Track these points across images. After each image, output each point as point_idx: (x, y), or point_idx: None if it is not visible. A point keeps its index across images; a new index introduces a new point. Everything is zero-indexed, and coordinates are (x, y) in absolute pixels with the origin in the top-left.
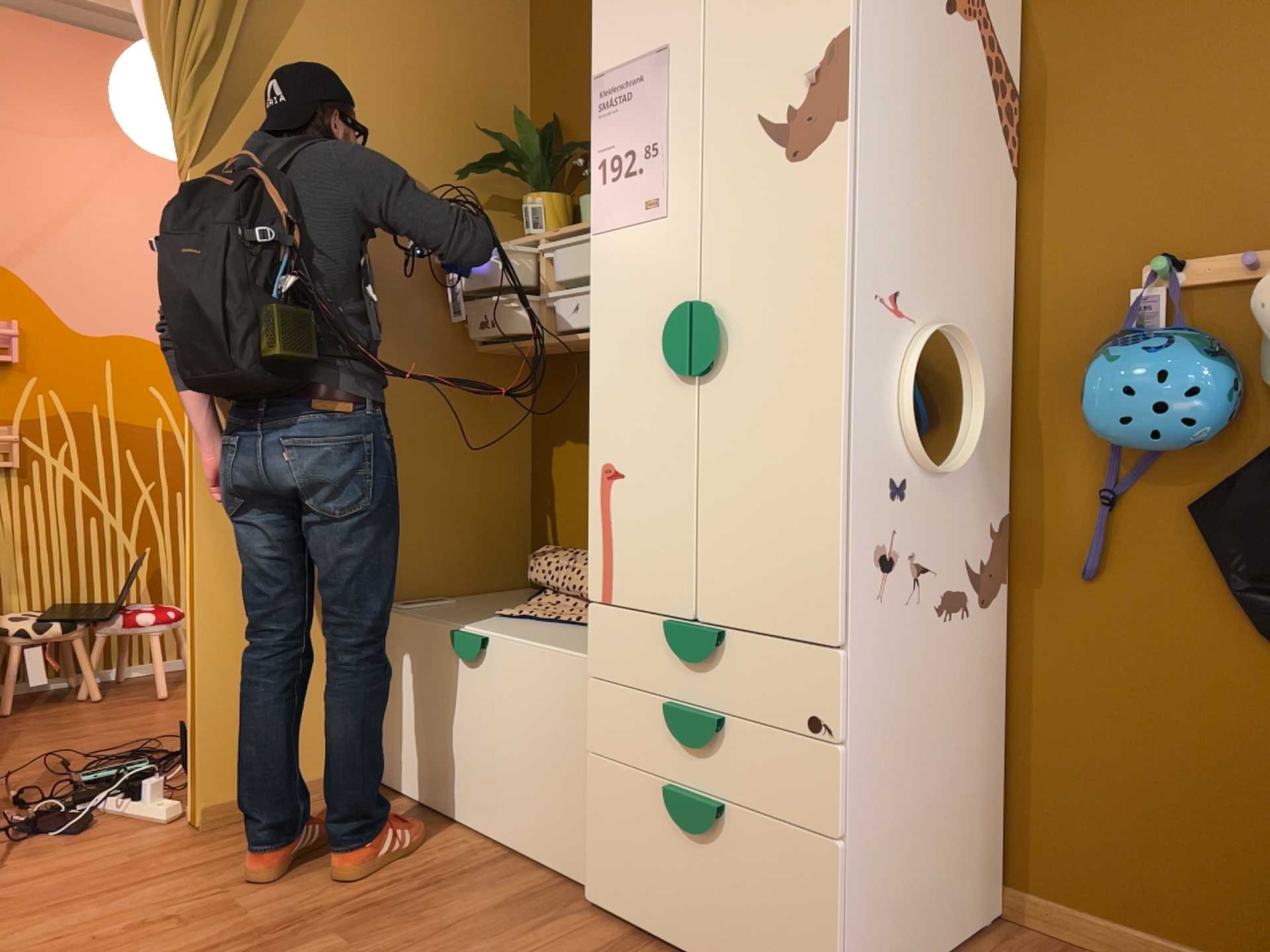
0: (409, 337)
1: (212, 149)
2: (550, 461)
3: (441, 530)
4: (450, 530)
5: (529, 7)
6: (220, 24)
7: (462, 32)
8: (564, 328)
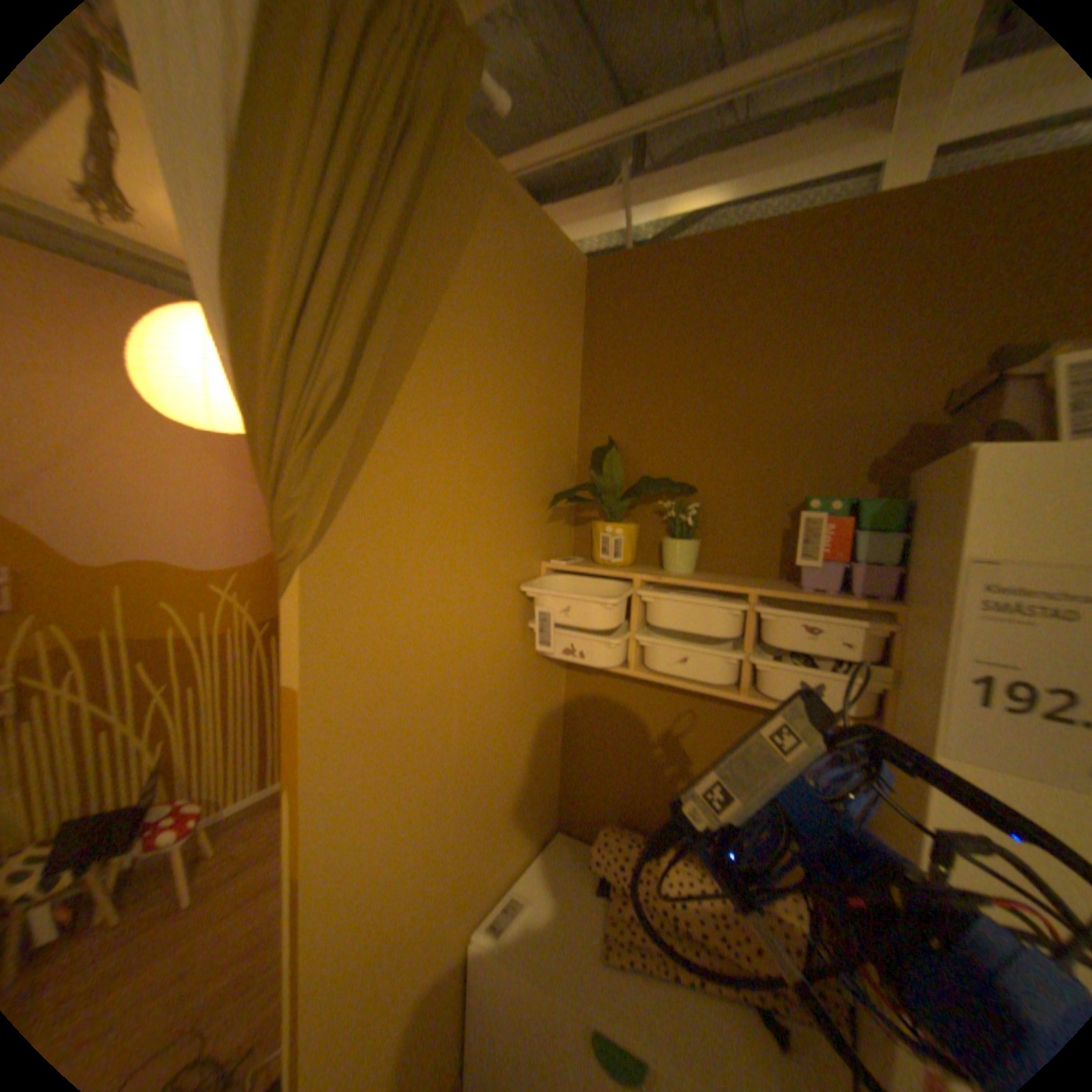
0: (500, 666)
1: (330, 530)
2: (592, 735)
3: (513, 827)
4: (519, 821)
5: (584, 329)
6: (351, 365)
7: (545, 354)
8: (667, 672)
